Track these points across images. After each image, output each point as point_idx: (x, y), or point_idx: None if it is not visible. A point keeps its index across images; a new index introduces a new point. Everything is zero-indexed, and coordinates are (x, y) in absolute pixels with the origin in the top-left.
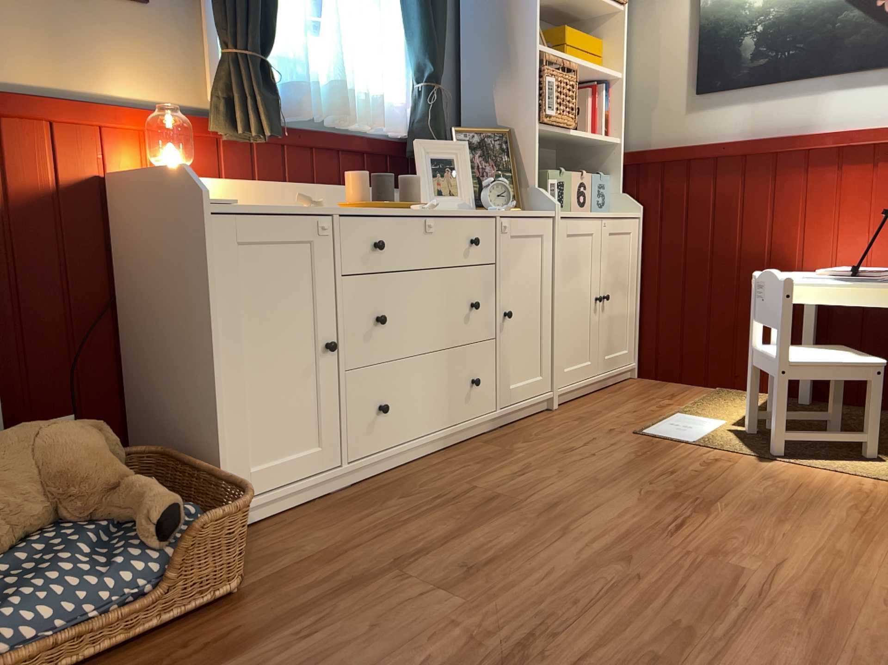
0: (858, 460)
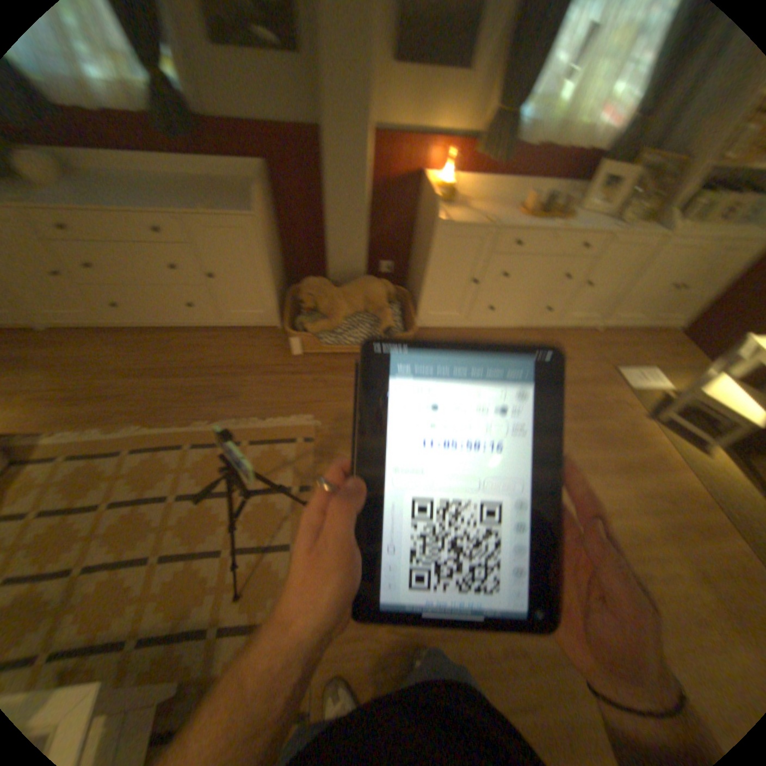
0: (696, 450)
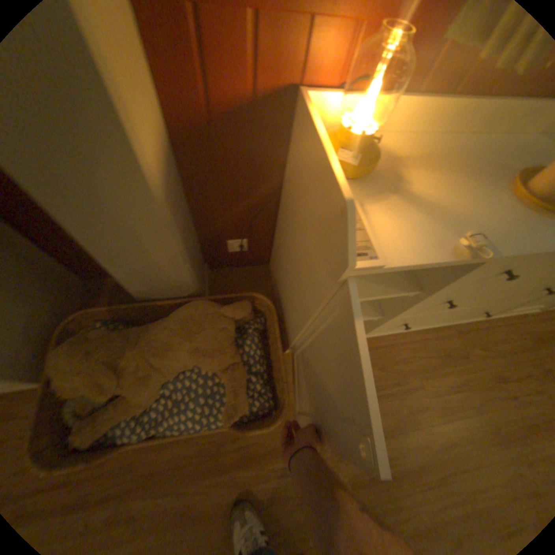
0: None
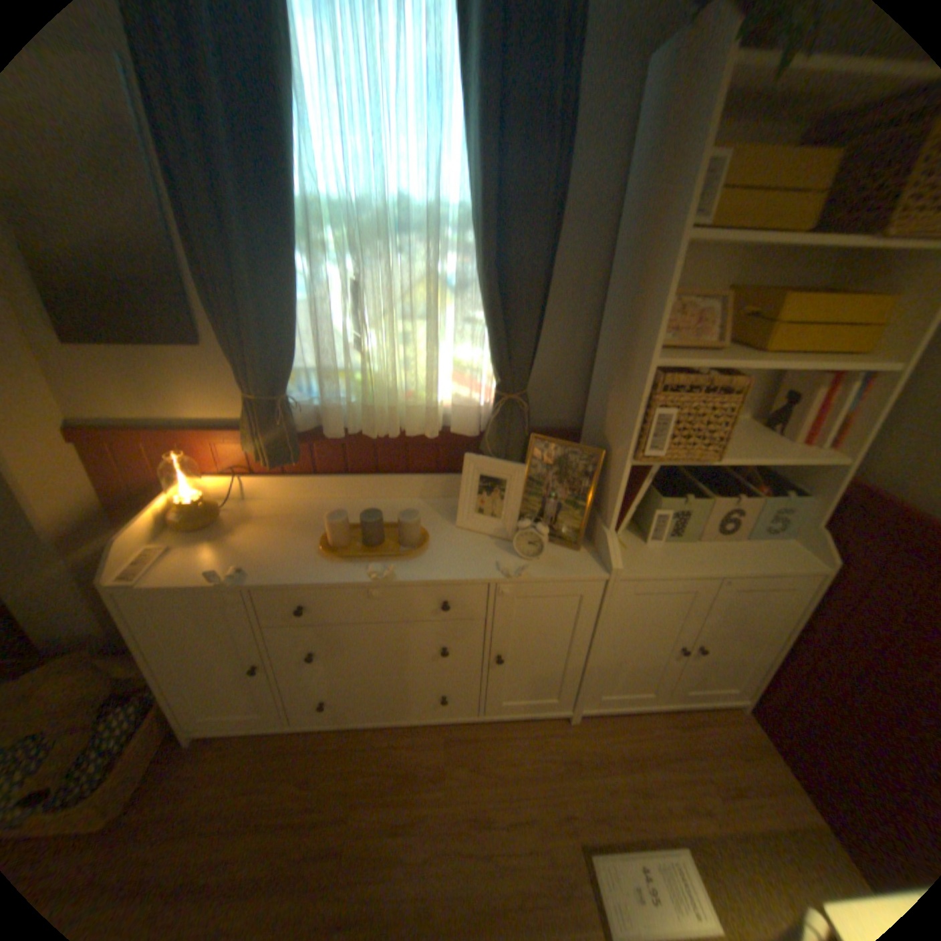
0: None
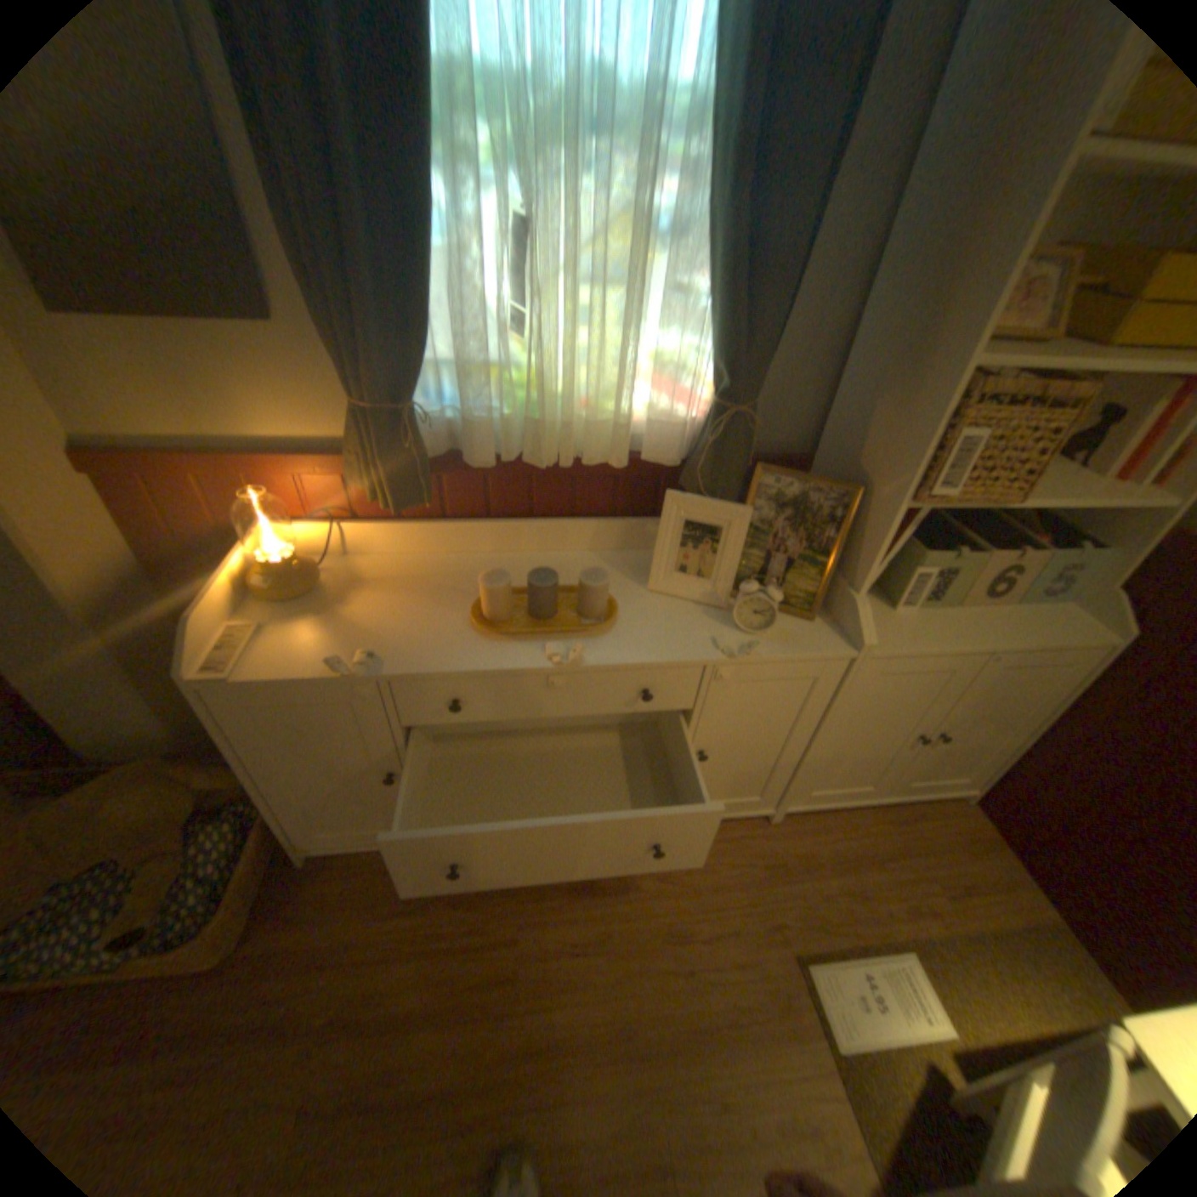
0: None
